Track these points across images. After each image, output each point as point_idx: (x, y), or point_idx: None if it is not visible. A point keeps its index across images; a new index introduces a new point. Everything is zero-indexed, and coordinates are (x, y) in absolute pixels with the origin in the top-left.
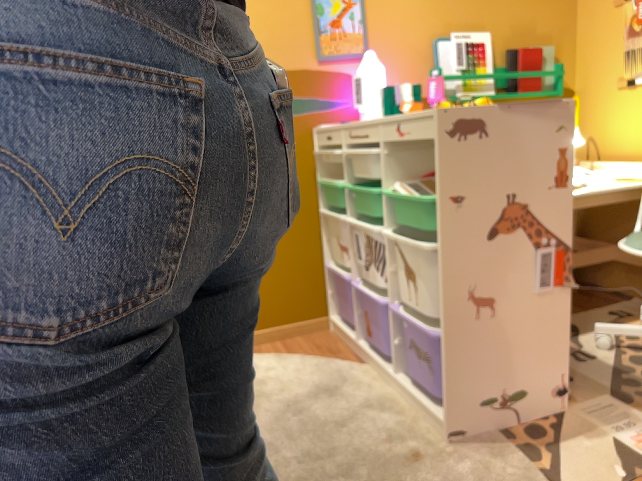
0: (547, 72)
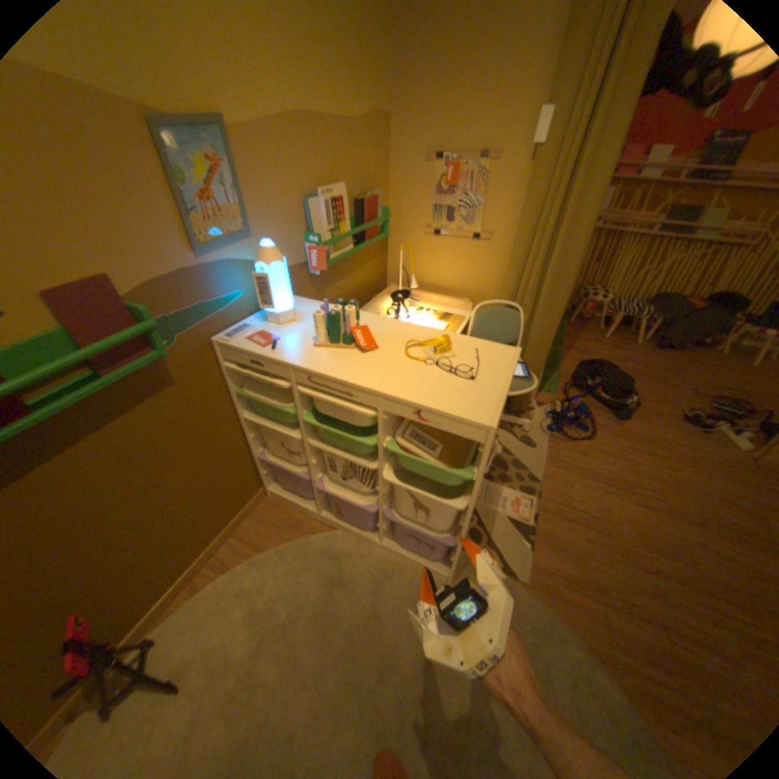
0: (382, 220)
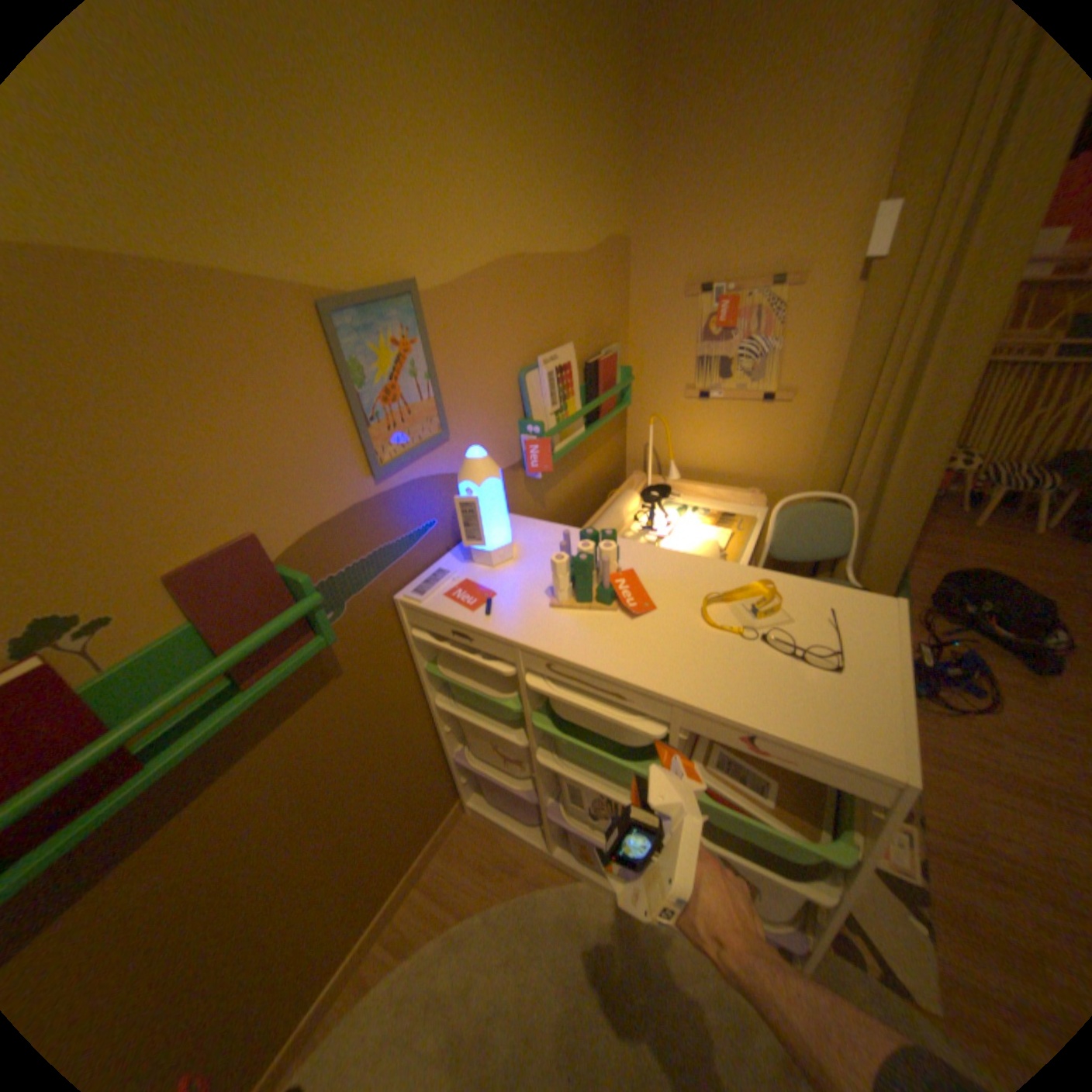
0: (624, 385)
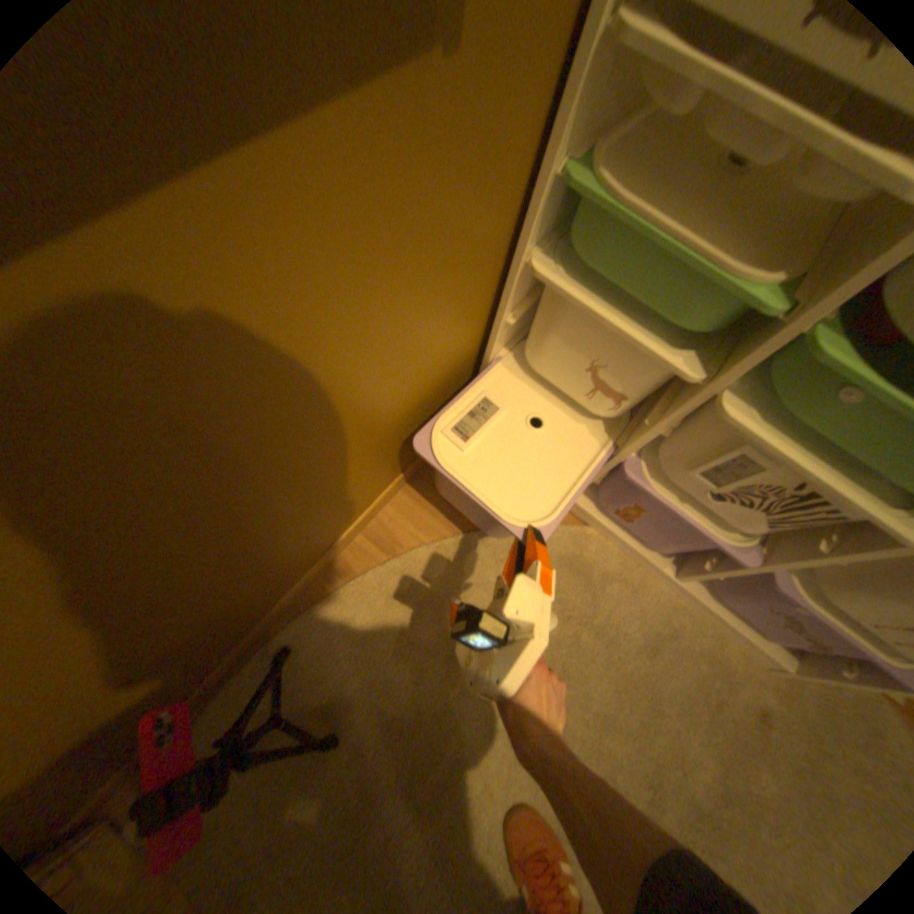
0: None
